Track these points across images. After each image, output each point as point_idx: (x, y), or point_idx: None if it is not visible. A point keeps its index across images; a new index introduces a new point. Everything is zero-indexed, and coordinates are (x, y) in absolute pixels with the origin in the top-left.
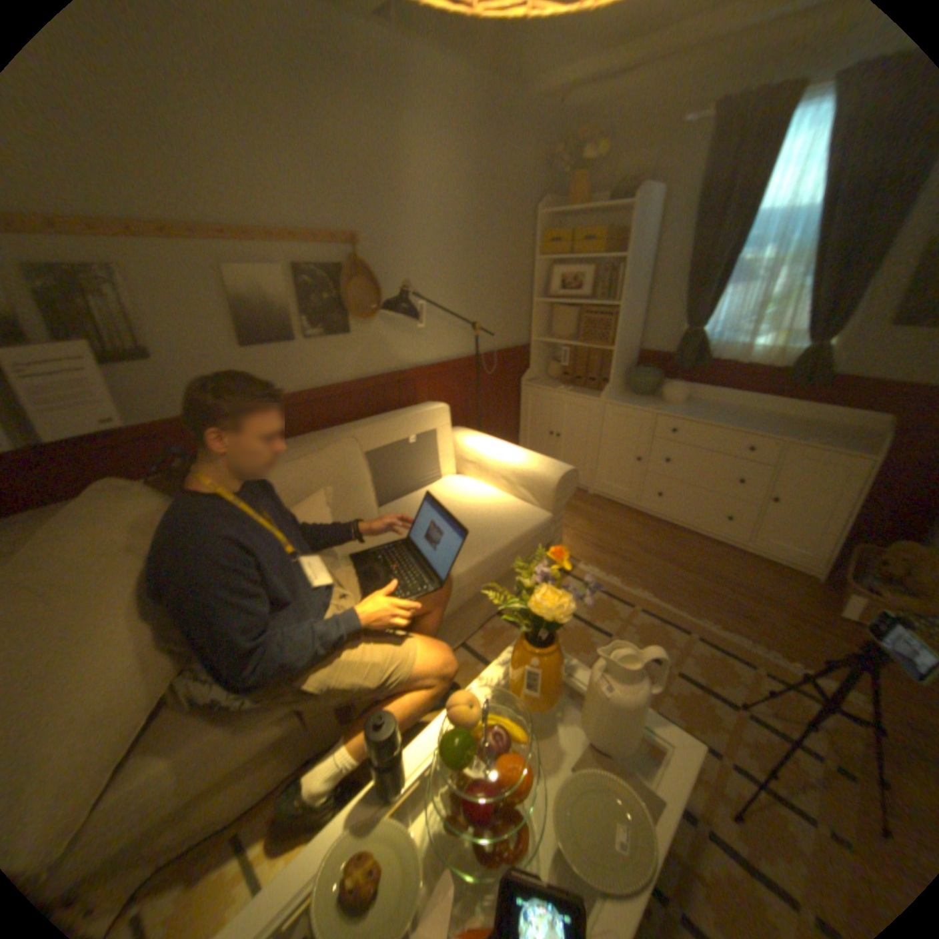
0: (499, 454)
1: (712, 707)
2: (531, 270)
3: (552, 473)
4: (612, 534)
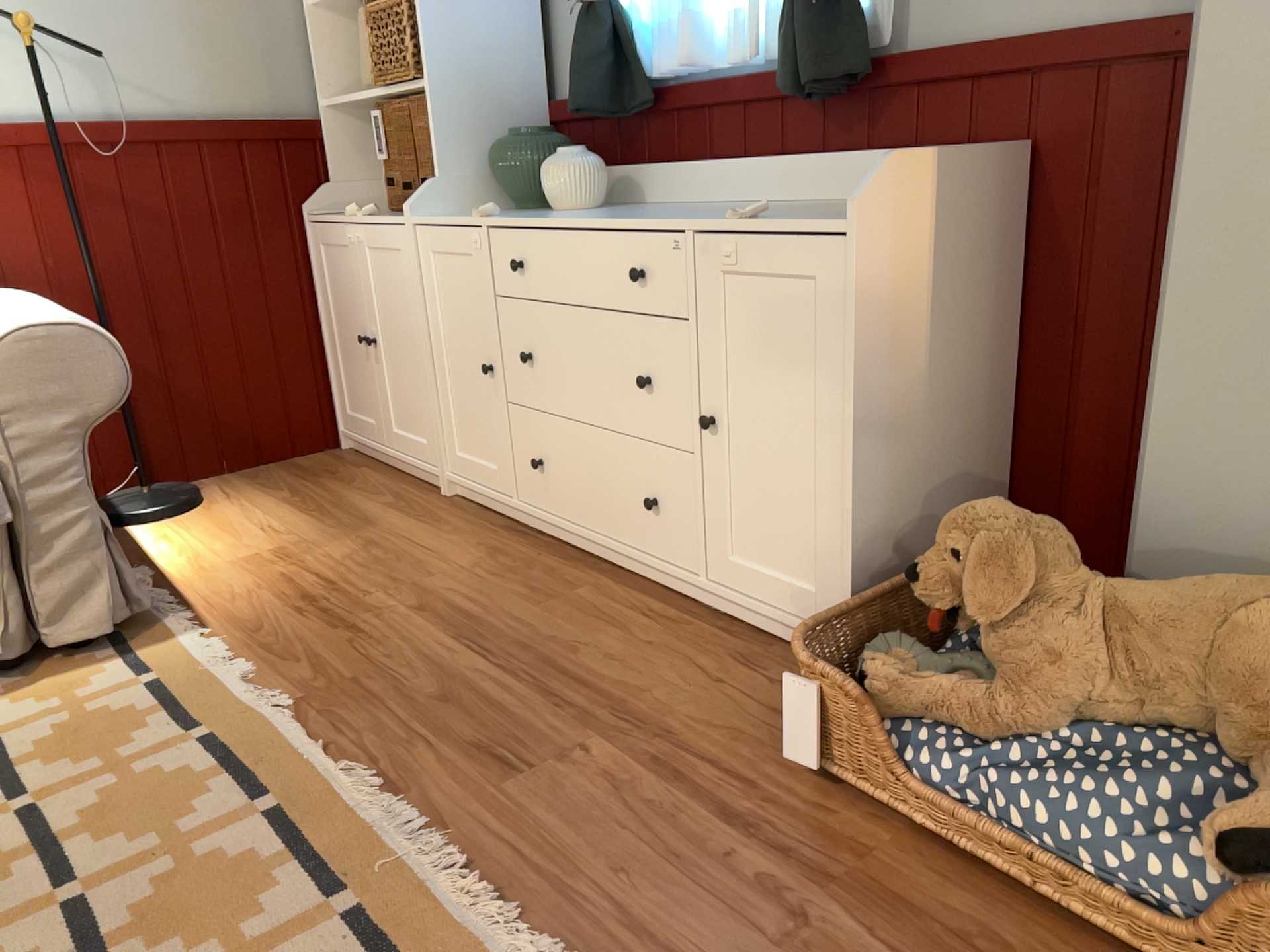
0: None
1: None
2: None
3: (2, 332)
4: (383, 572)
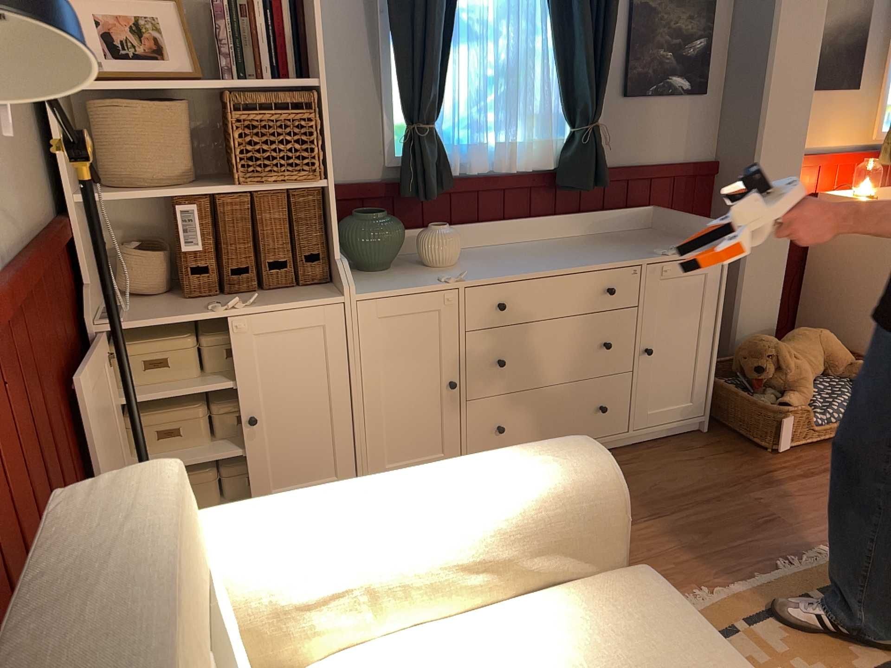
0: (408, 517)
1: None
2: None
3: (588, 472)
4: None
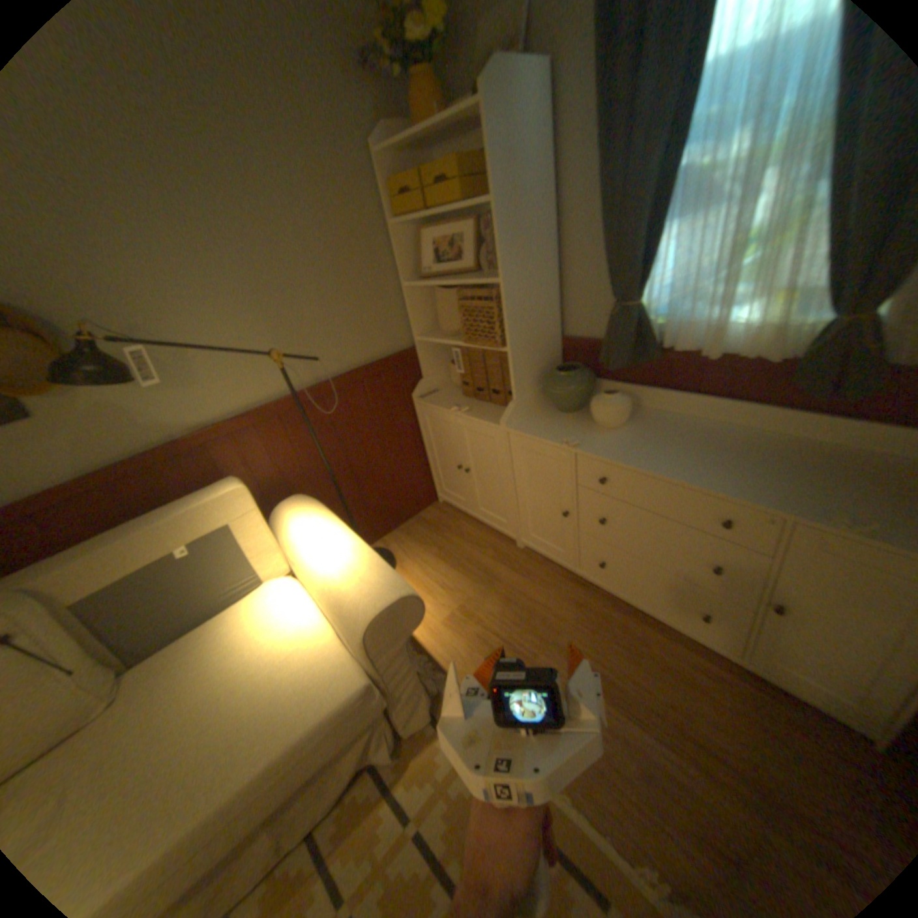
0: (313, 558)
1: None
2: (389, 238)
3: (360, 610)
4: (532, 630)
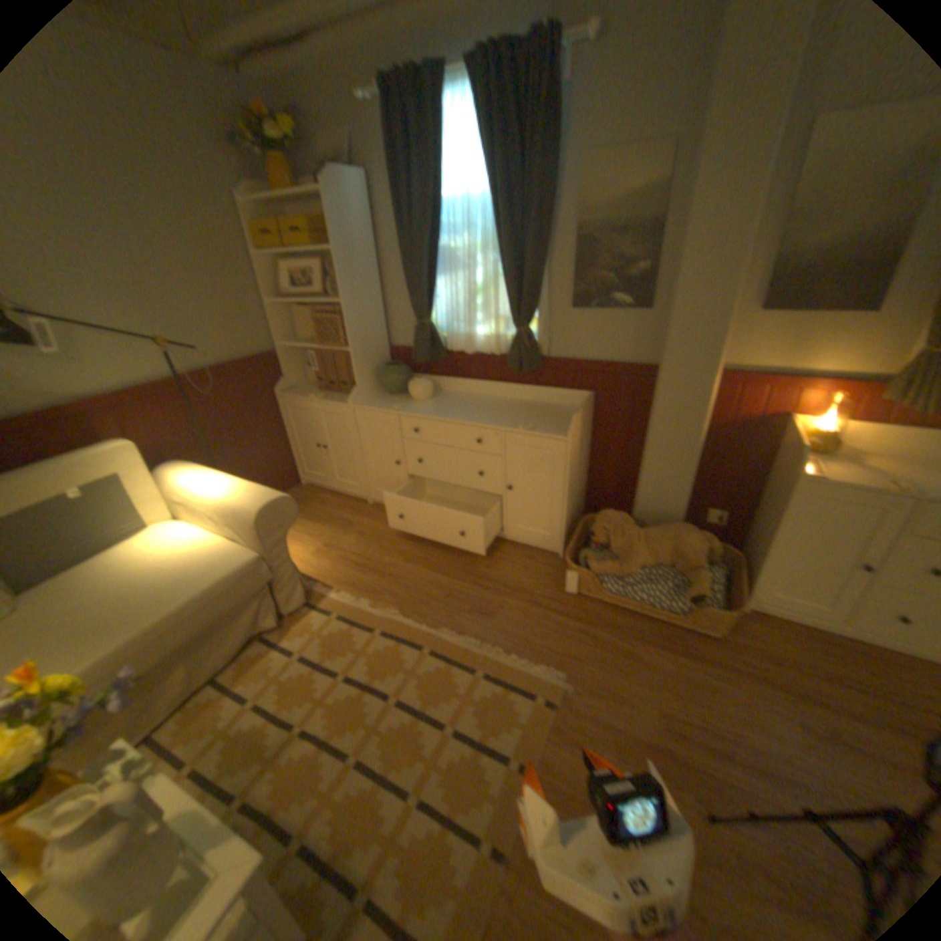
0: (201, 489)
1: (415, 733)
2: (249, 264)
3: (249, 505)
4: (378, 546)
